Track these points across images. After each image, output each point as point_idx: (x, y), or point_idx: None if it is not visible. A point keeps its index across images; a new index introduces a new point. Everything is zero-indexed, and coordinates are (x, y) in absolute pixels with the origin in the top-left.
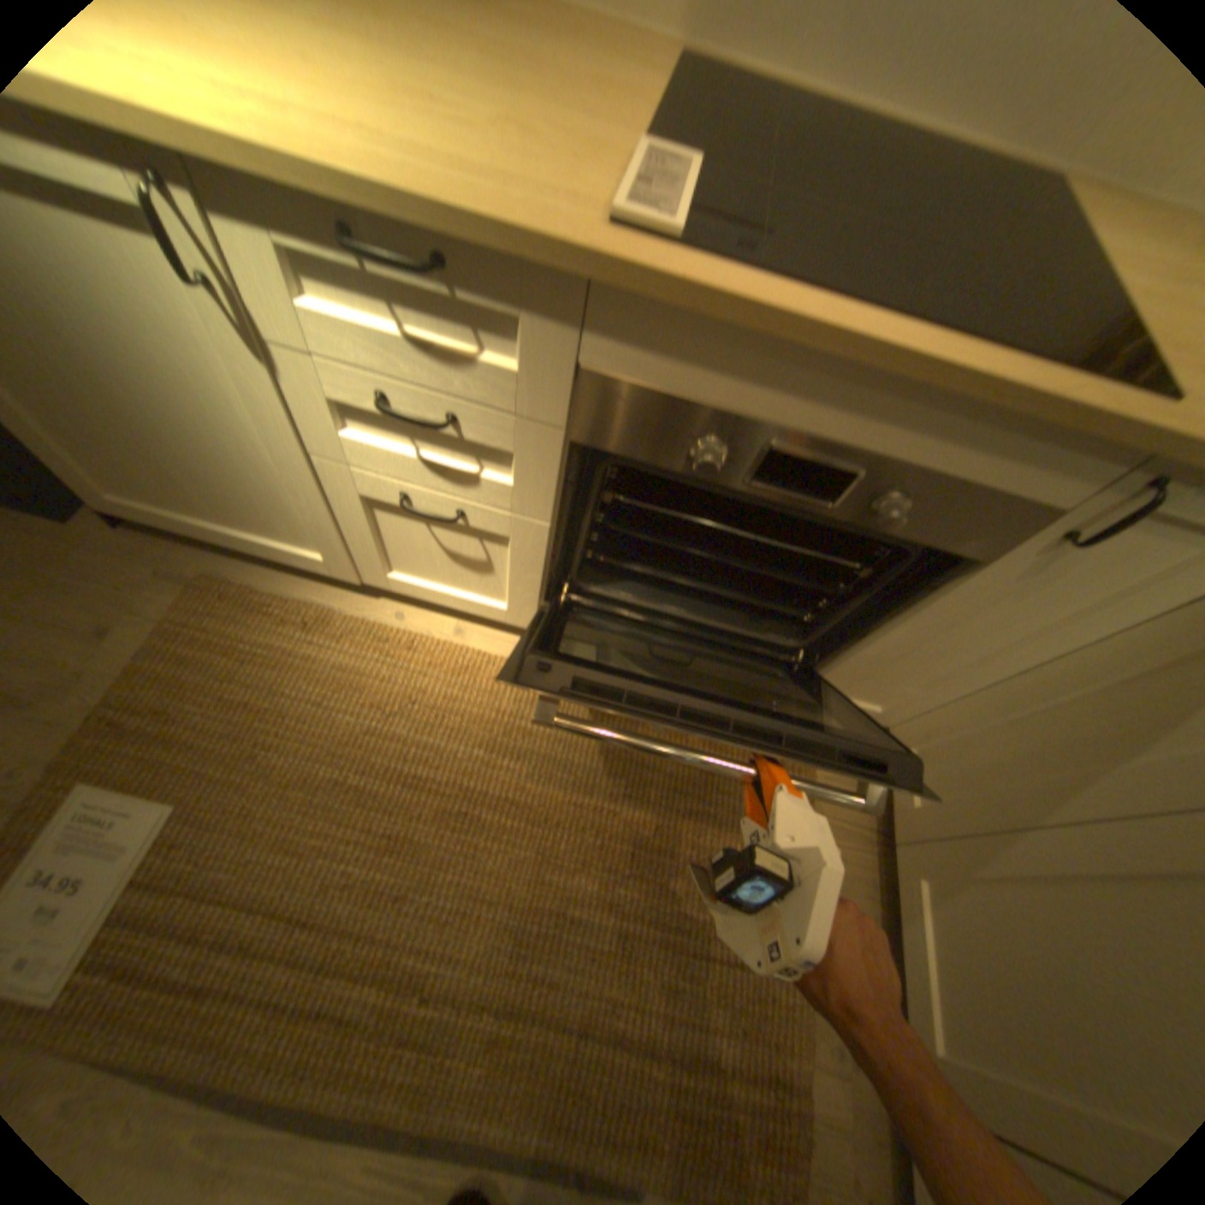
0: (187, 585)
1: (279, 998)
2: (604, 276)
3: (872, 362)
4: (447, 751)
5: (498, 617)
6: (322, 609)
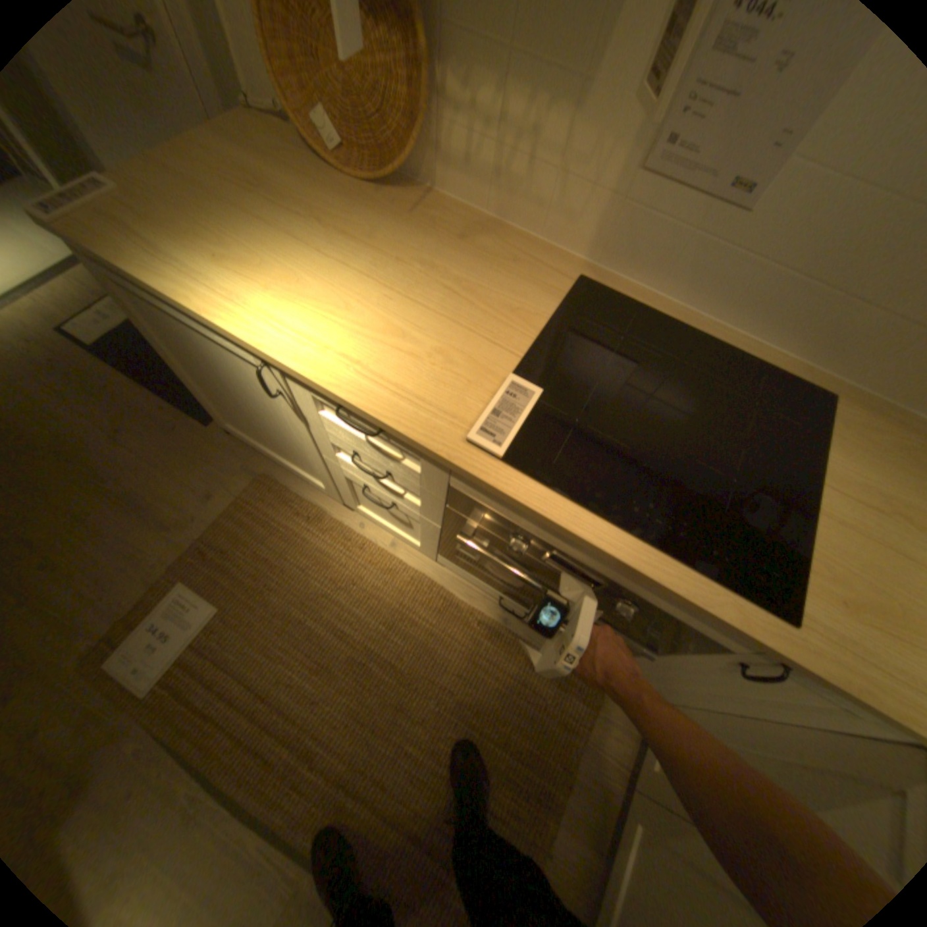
0: (254, 480)
1: (240, 738)
2: (456, 469)
3: (596, 551)
4: (364, 622)
5: (415, 548)
6: (319, 512)
